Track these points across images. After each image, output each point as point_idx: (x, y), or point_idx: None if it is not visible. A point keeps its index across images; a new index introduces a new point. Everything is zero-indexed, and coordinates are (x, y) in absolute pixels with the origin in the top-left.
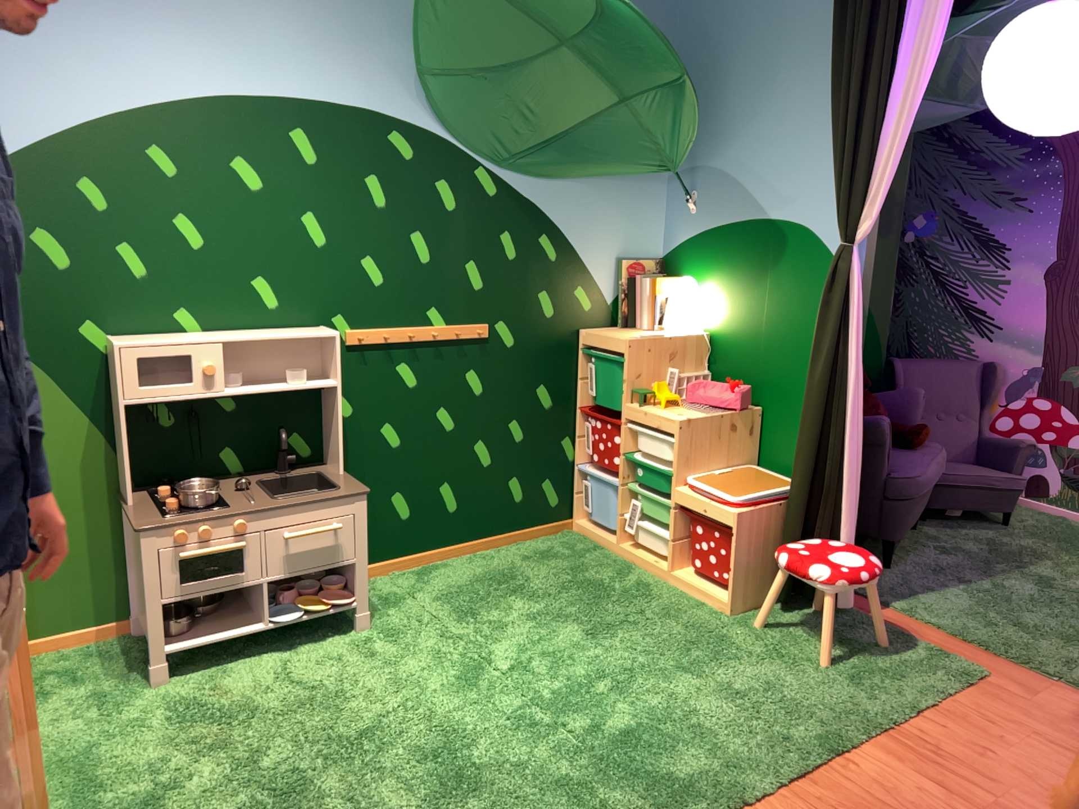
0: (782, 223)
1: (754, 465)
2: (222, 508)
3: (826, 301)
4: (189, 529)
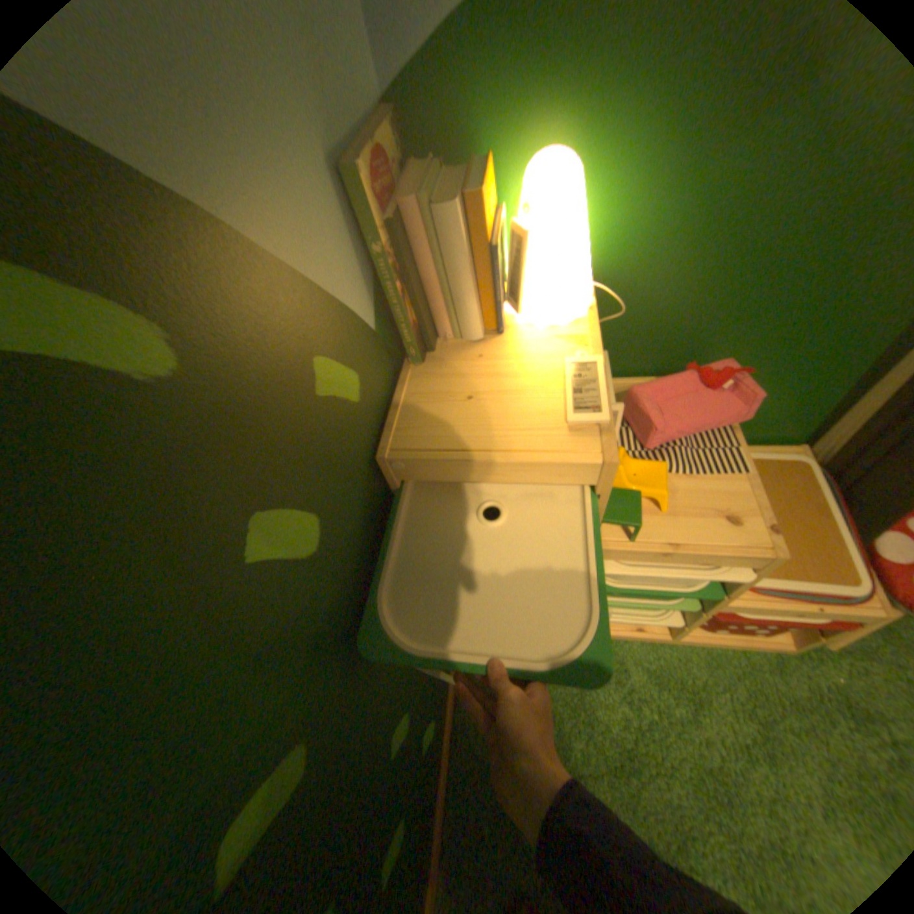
0: None
1: None
2: None
3: None
4: None
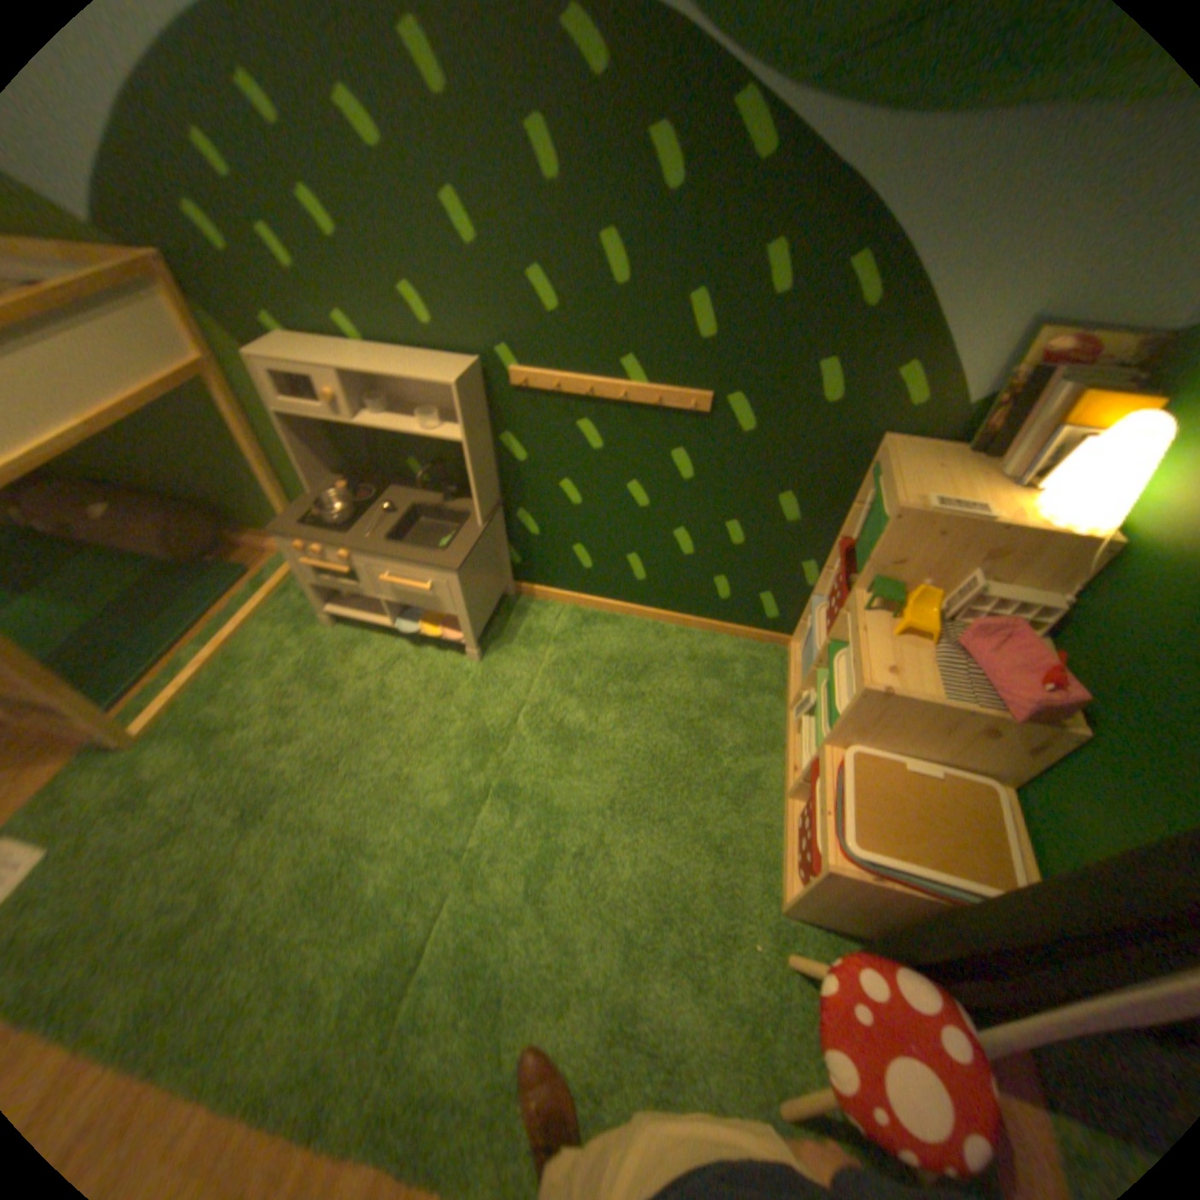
0: None
1: (1012, 785)
2: (341, 533)
3: None
4: (306, 544)
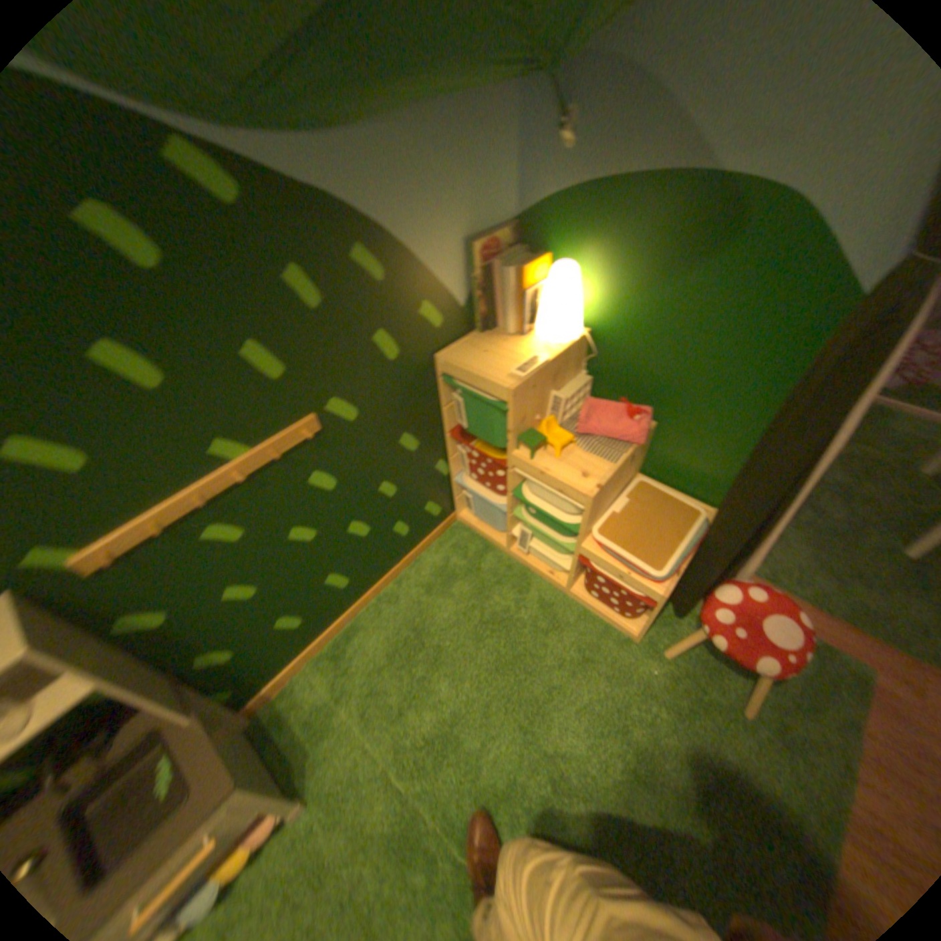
0: (750, 181)
1: (638, 472)
2: None
3: (848, 359)
4: None
